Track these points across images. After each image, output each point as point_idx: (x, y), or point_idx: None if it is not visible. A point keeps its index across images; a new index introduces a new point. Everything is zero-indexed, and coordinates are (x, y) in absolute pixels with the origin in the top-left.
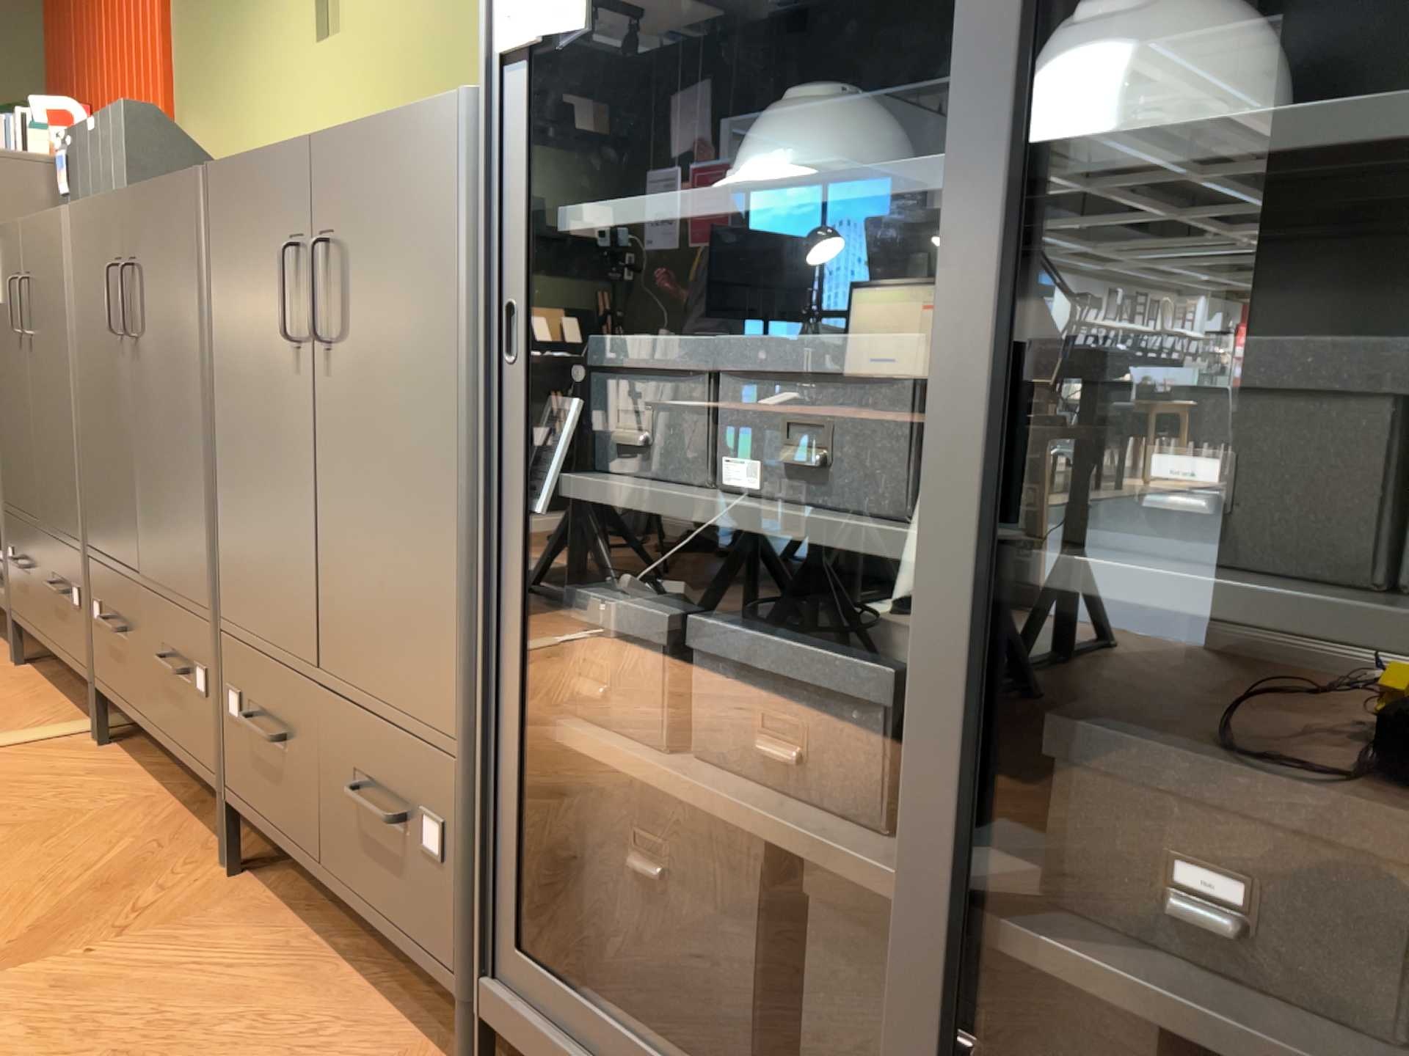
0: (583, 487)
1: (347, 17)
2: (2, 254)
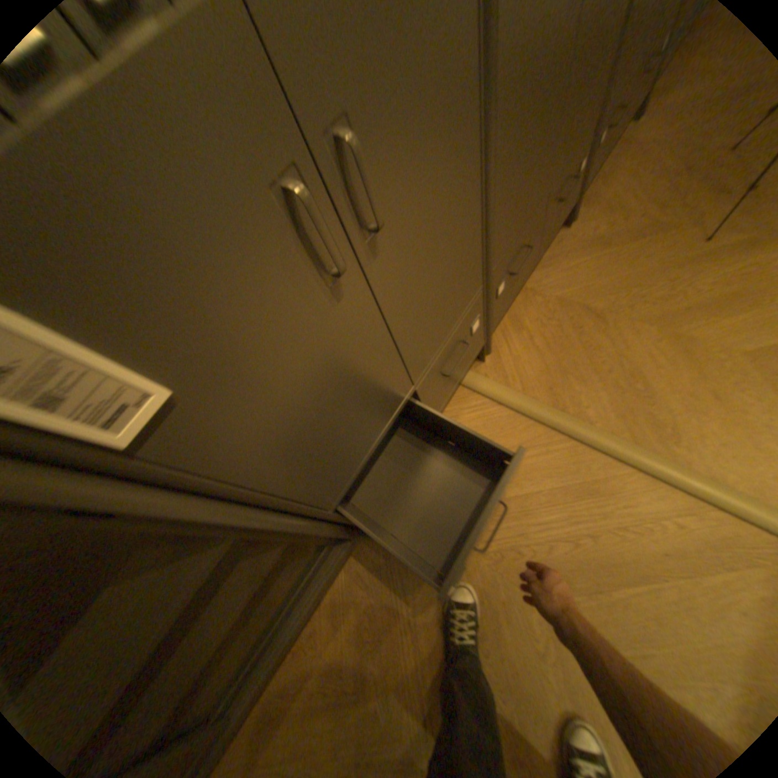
0: None
1: None
2: (105, 241)
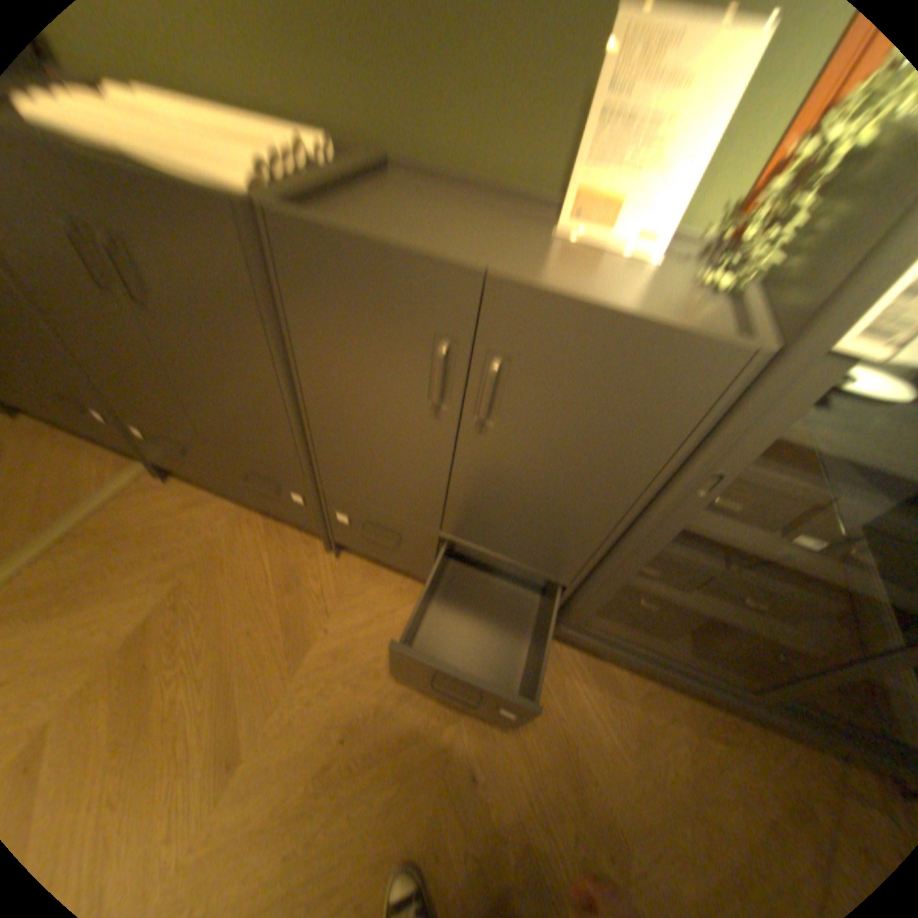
0: (697, 528)
1: None
2: None
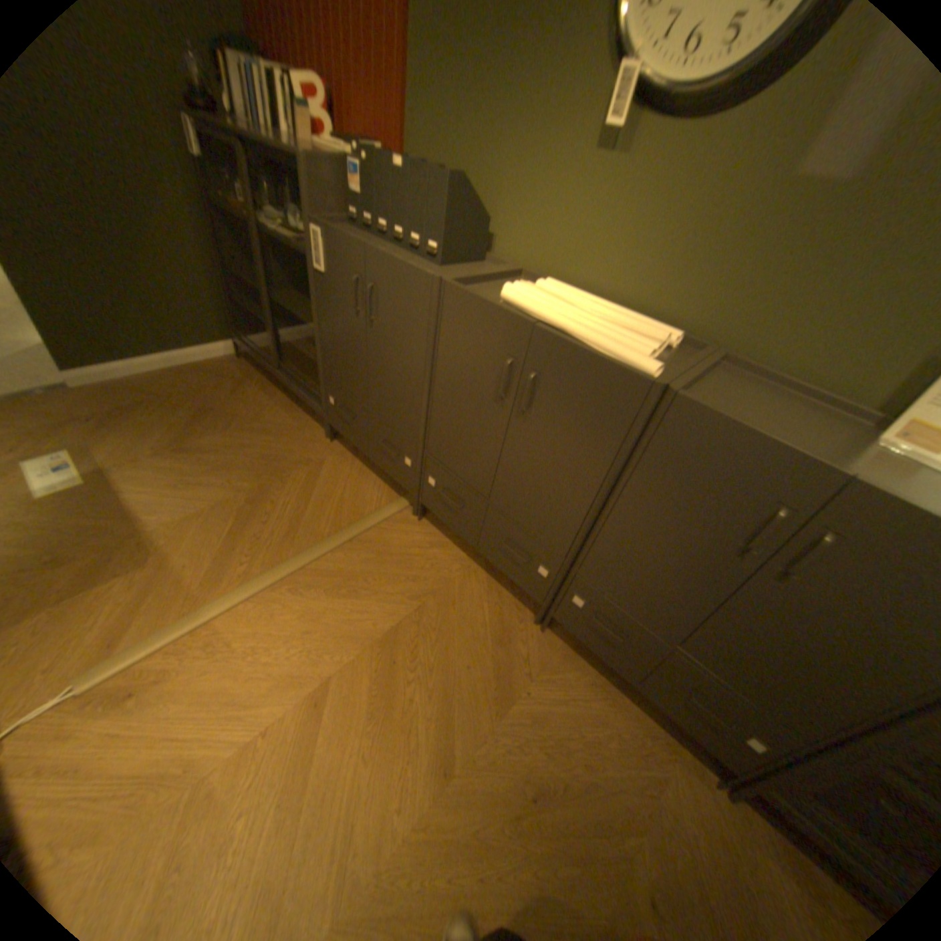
0: None
1: (643, 142)
2: (333, 246)
